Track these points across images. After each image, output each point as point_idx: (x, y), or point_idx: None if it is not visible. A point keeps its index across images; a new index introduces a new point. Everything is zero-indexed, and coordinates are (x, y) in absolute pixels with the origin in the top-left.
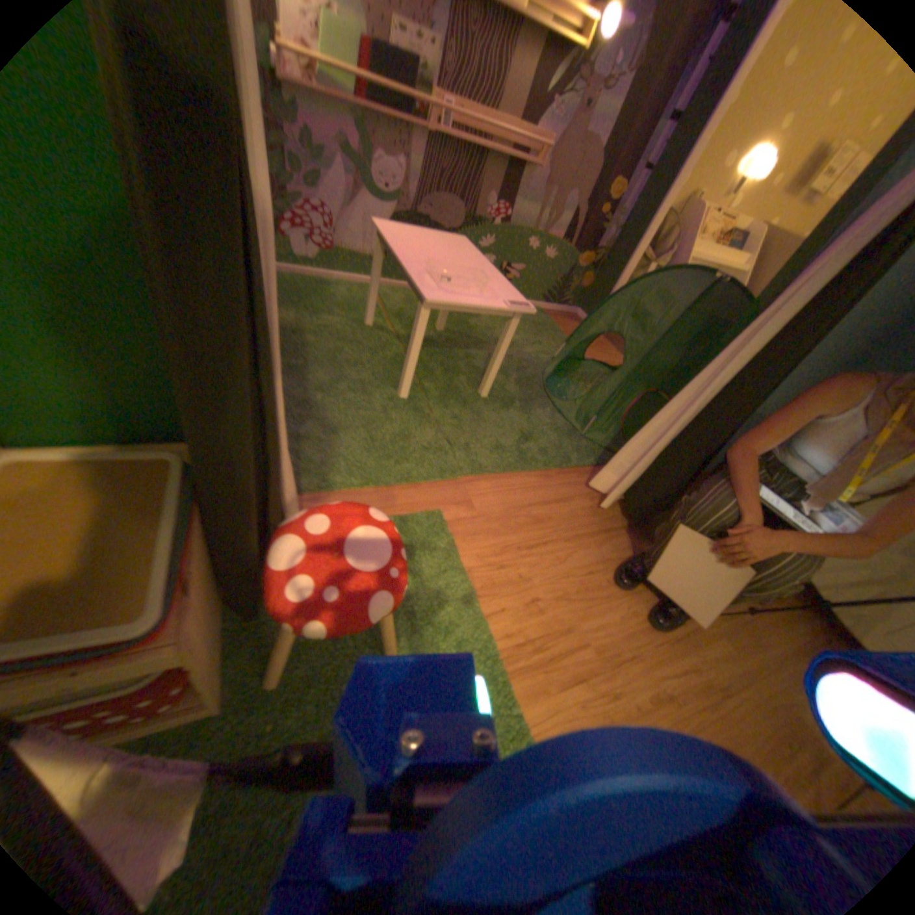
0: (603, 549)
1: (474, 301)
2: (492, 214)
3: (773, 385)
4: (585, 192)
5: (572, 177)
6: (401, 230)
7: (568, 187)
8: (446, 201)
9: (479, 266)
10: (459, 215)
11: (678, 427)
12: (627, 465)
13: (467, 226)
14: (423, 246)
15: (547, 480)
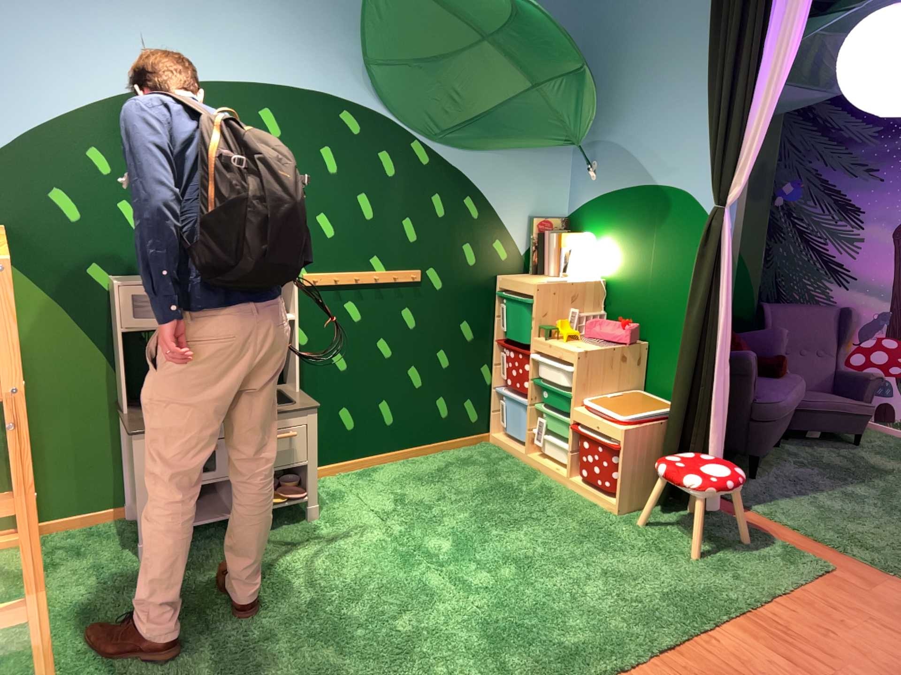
0: None
1: None
2: None
3: None
4: None
5: None
6: None
7: None
8: None
9: None
10: None
11: None
12: None
13: None
14: None
15: None
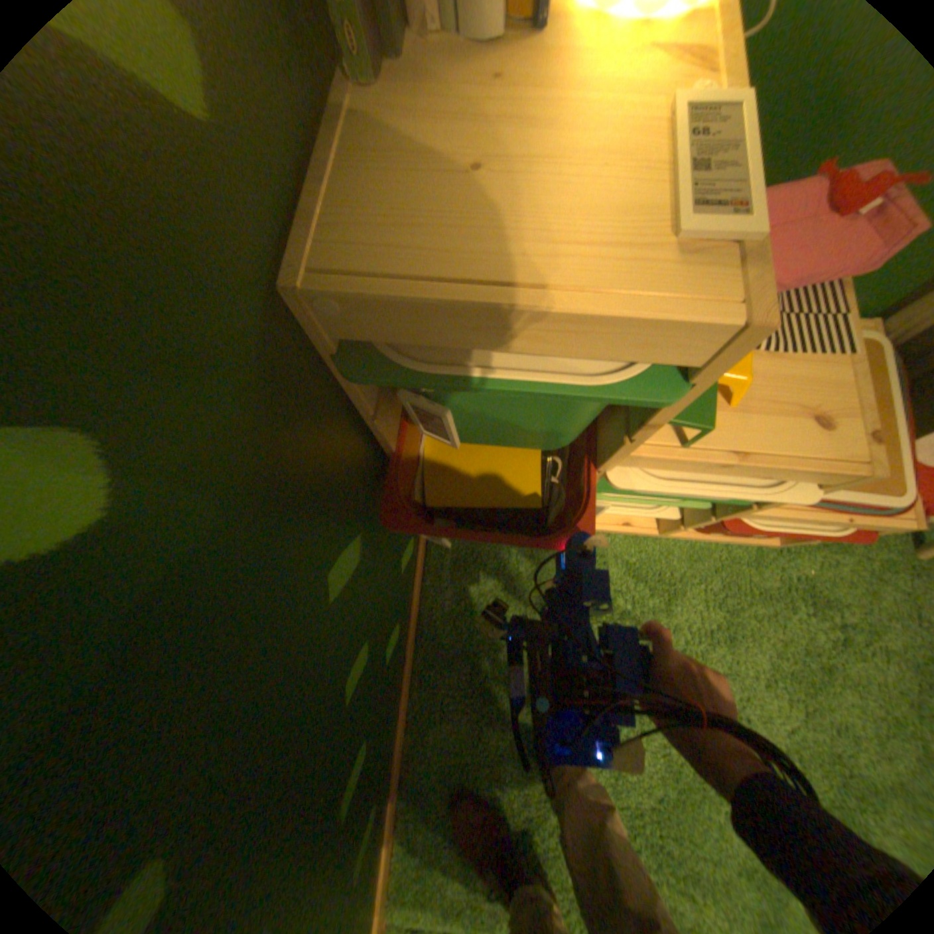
0: None
1: None
2: None
3: None
4: None
5: None
6: None
7: None
8: None
9: None
10: None
11: None
12: None
13: None
14: None
15: None
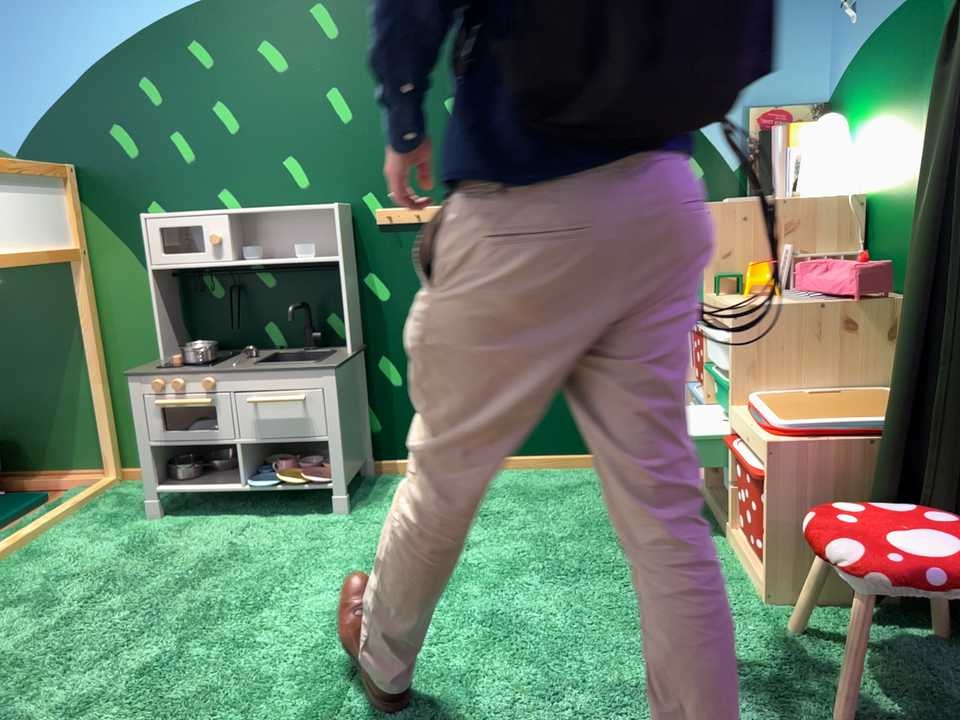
0: None
1: None
2: None
3: None
4: None
5: None
6: None
7: None
8: None
9: None
10: None
11: None
12: None
13: None
14: None
15: None
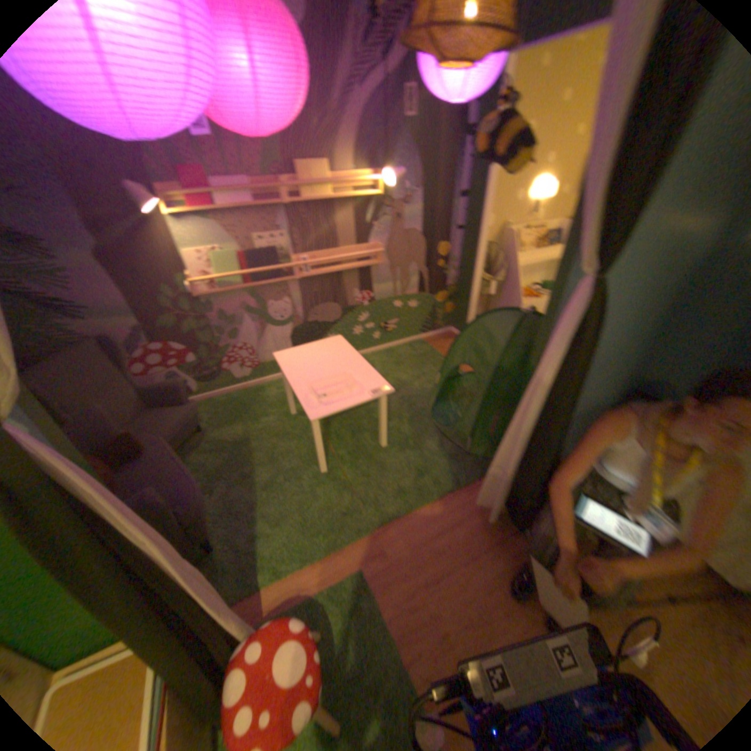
0: (502, 561)
1: (349, 401)
2: (362, 299)
3: (572, 416)
4: (422, 259)
5: (409, 256)
6: (296, 353)
7: (408, 262)
8: (327, 307)
9: (353, 359)
10: (339, 310)
11: (520, 456)
12: (497, 489)
13: (347, 313)
14: (312, 360)
15: (447, 506)
